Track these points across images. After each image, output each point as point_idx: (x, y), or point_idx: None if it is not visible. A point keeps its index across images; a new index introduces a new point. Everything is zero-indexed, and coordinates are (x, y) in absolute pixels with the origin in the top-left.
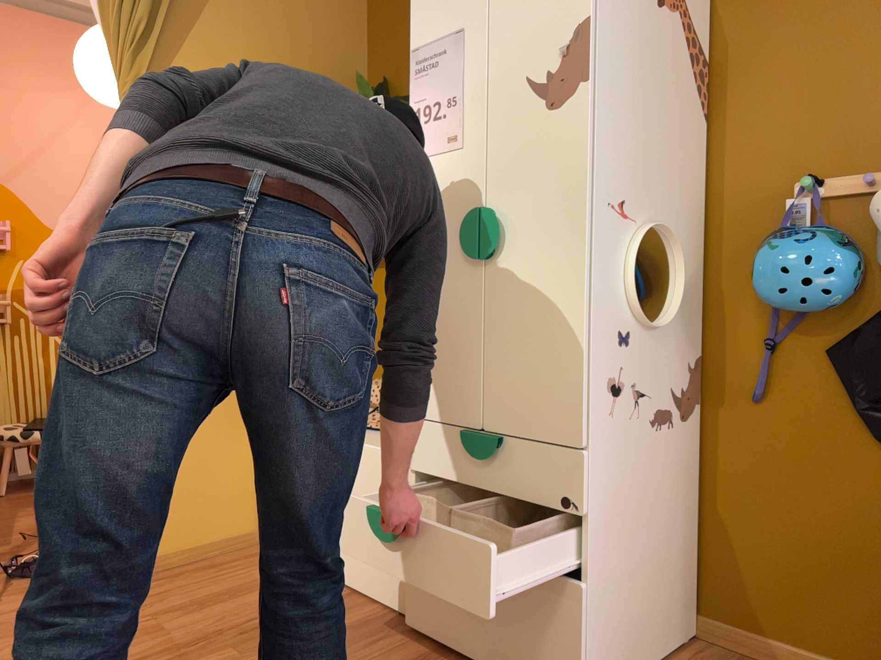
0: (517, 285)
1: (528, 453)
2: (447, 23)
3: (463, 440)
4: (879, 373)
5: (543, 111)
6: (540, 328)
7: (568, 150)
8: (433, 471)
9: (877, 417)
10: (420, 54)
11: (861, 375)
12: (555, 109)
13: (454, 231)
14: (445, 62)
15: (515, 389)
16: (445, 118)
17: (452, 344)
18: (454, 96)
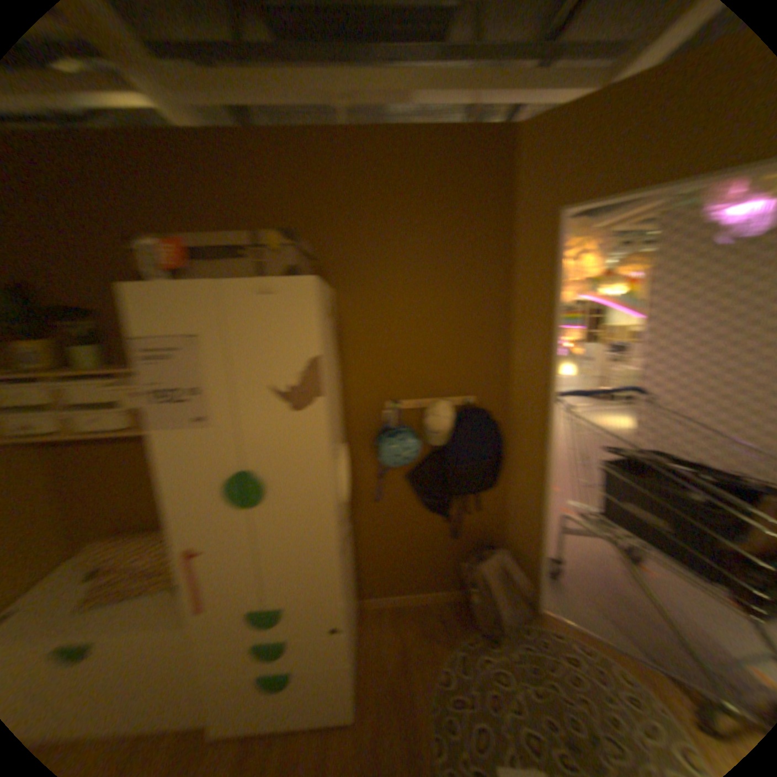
0: (276, 522)
1: (298, 614)
2: (168, 325)
3: (242, 621)
4: (425, 485)
5: (284, 412)
6: (299, 545)
7: (308, 439)
8: (215, 645)
9: (425, 501)
10: (136, 343)
11: (418, 486)
12: (294, 411)
13: (207, 488)
14: (173, 358)
15: (284, 582)
16: (182, 403)
17: (220, 564)
18: (189, 388)
